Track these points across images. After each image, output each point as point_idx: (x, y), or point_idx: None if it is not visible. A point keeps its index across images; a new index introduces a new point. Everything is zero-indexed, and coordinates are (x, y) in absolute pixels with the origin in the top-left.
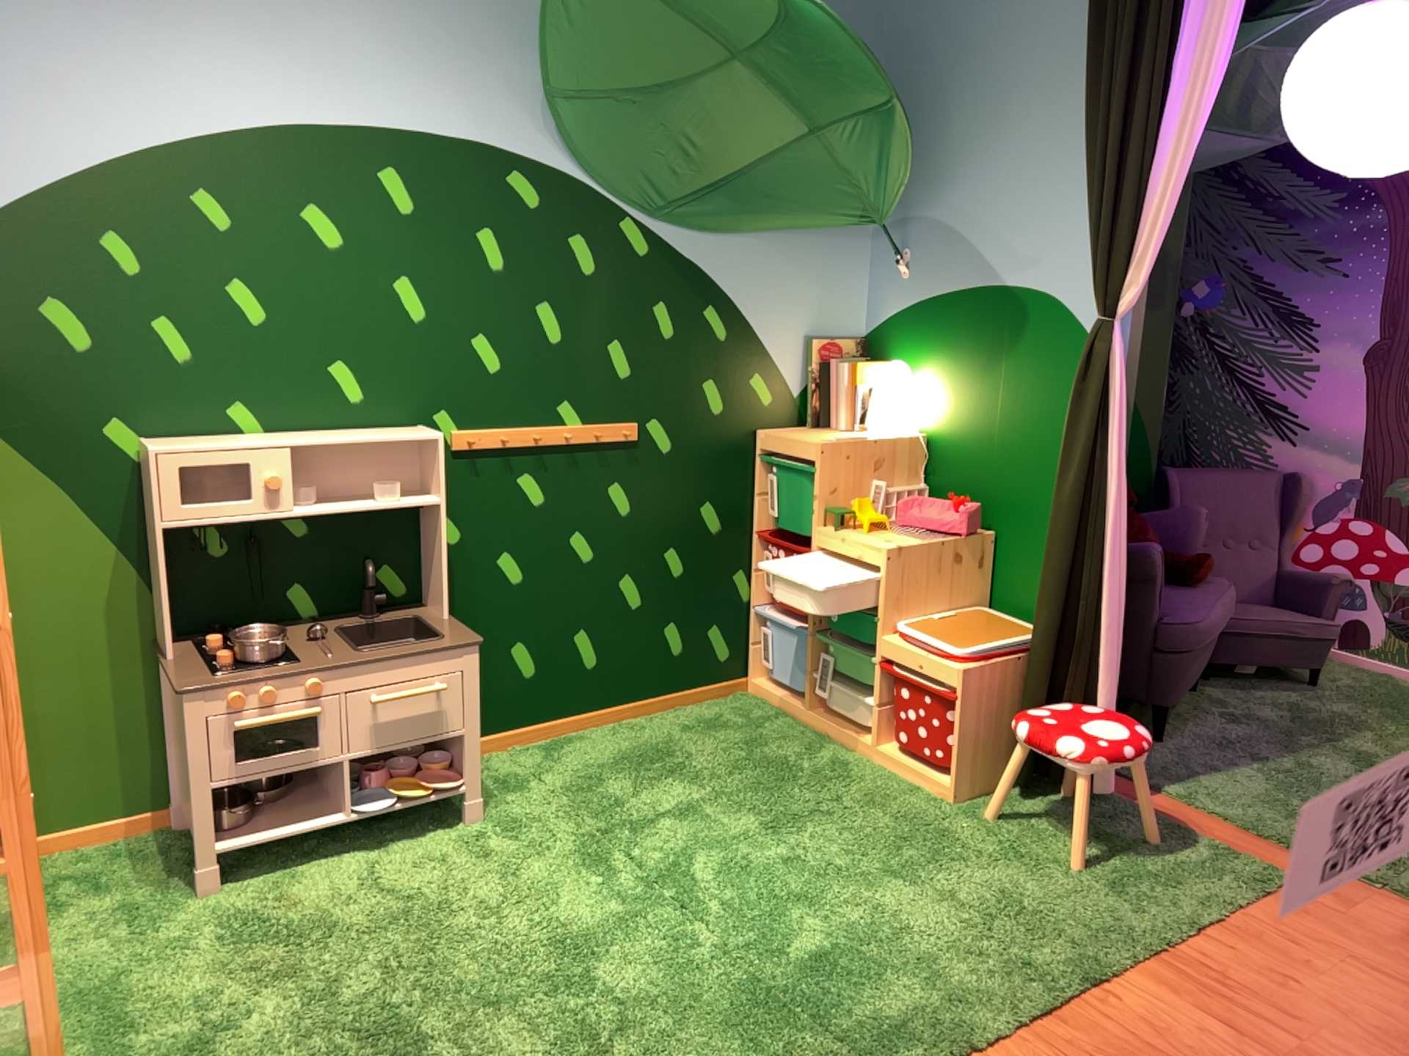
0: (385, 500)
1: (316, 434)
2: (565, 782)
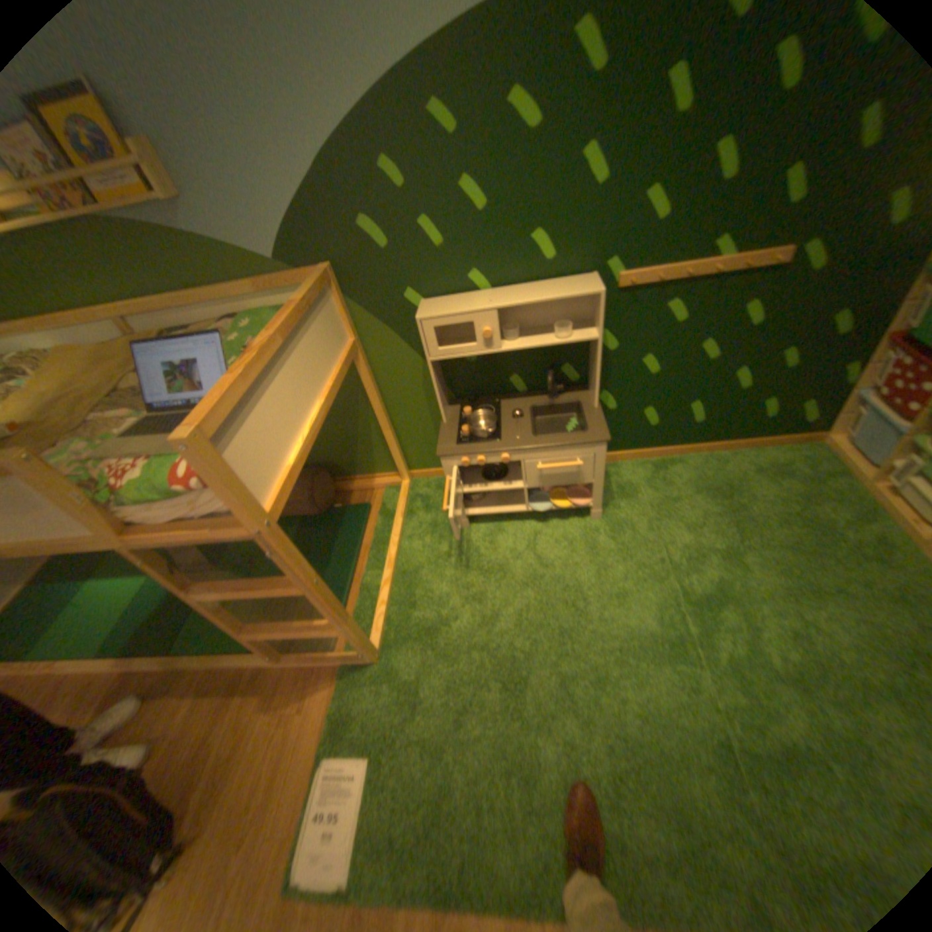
0: (561, 335)
1: (519, 289)
2: (659, 498)
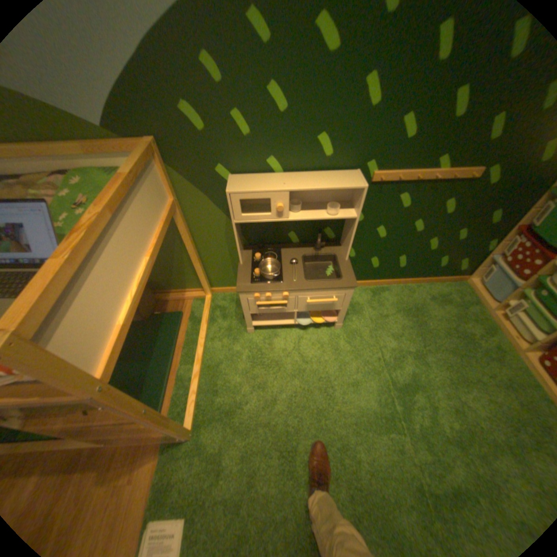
0: (331, 212)
1: (305, 176)
2: (376, 315)
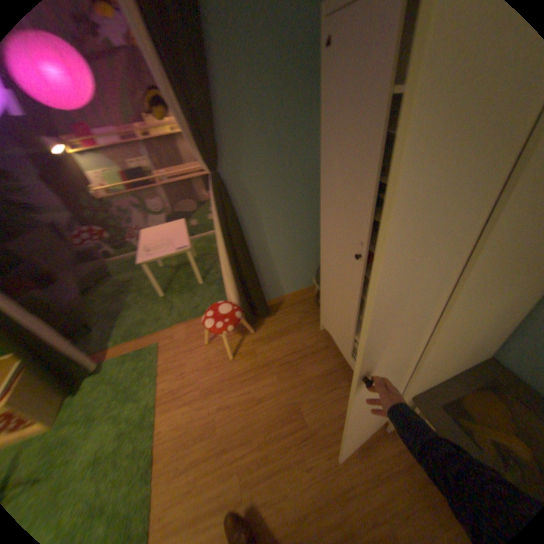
0: None
1: None
2: None
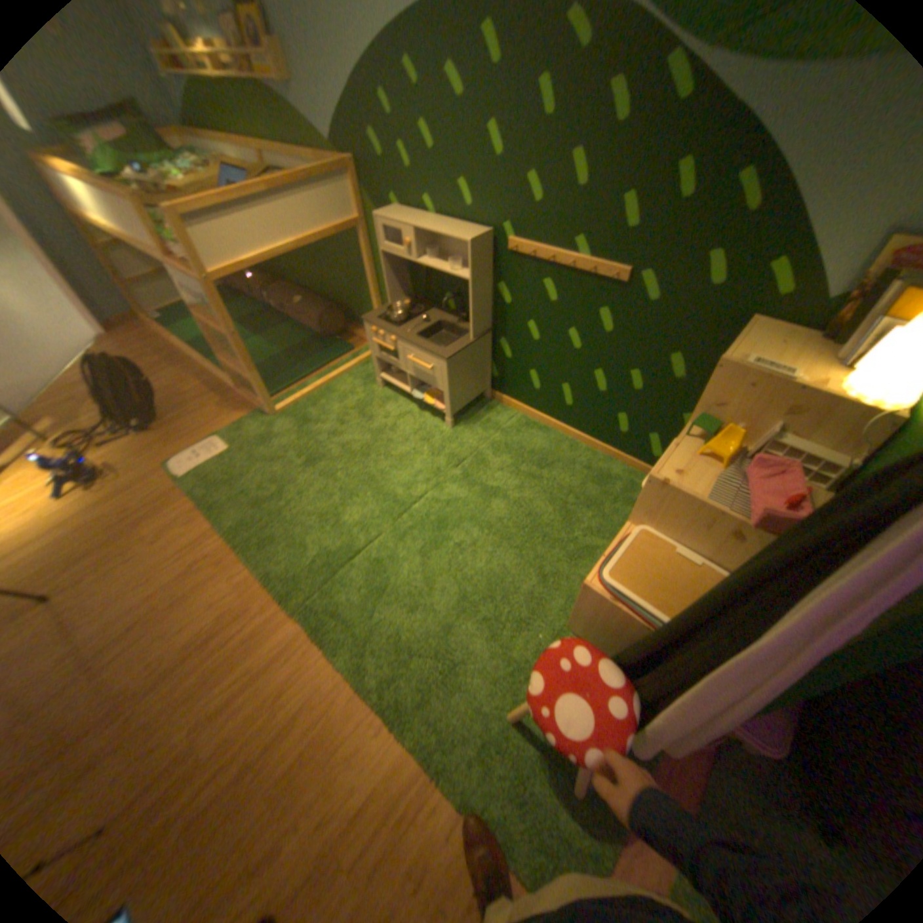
0: (457, 269)
1: (443, 222)
2: (500, 442)
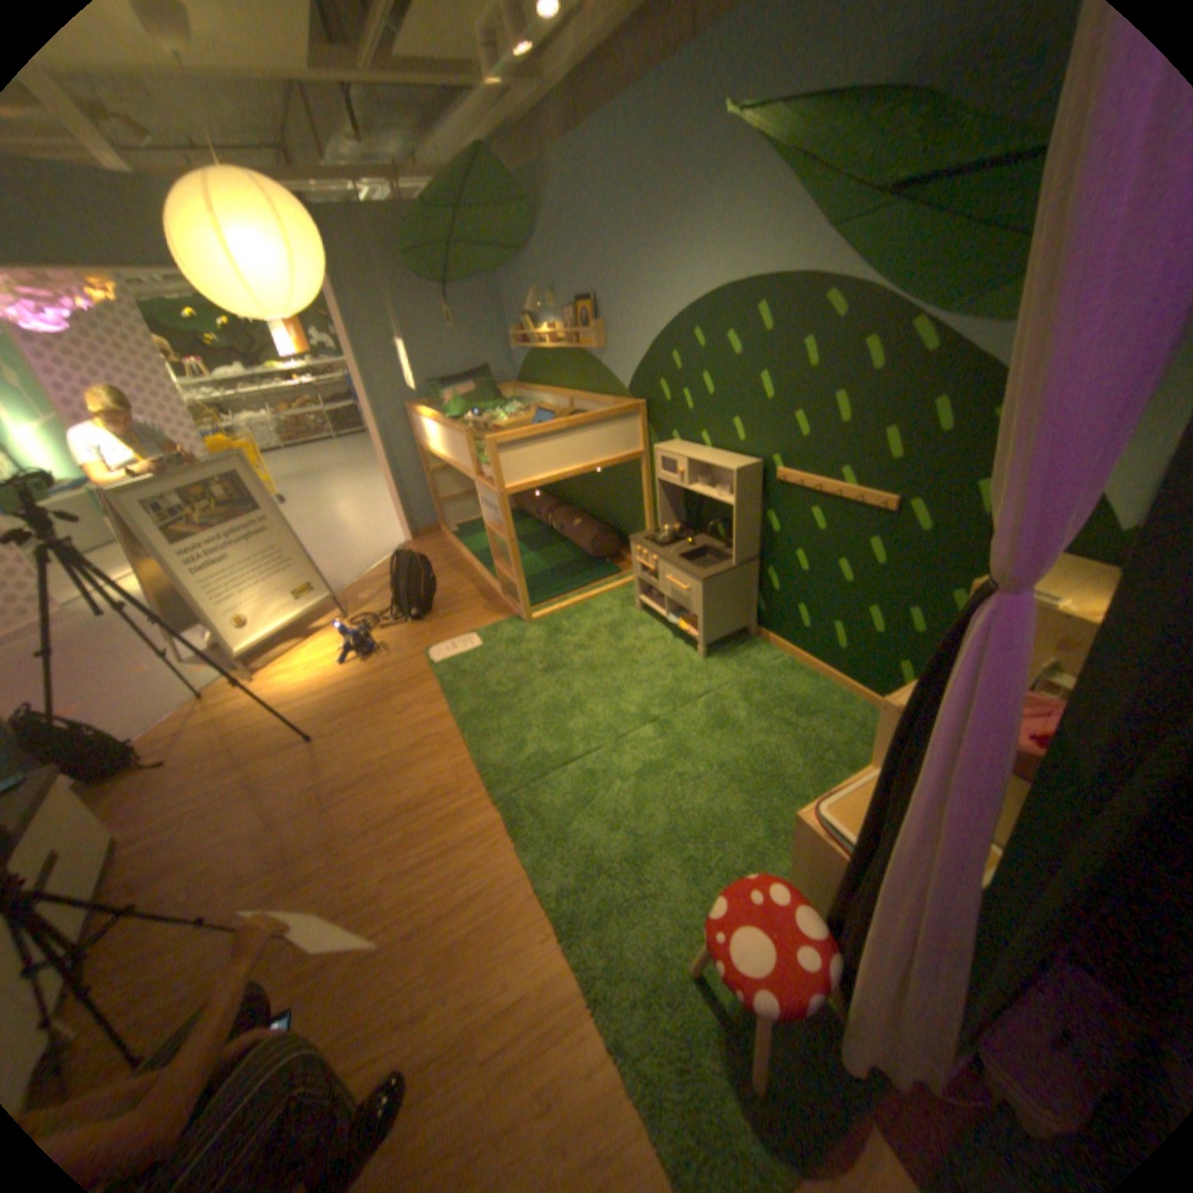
0: (723, 496)
1: (715, 454)
2: (755, 682)
